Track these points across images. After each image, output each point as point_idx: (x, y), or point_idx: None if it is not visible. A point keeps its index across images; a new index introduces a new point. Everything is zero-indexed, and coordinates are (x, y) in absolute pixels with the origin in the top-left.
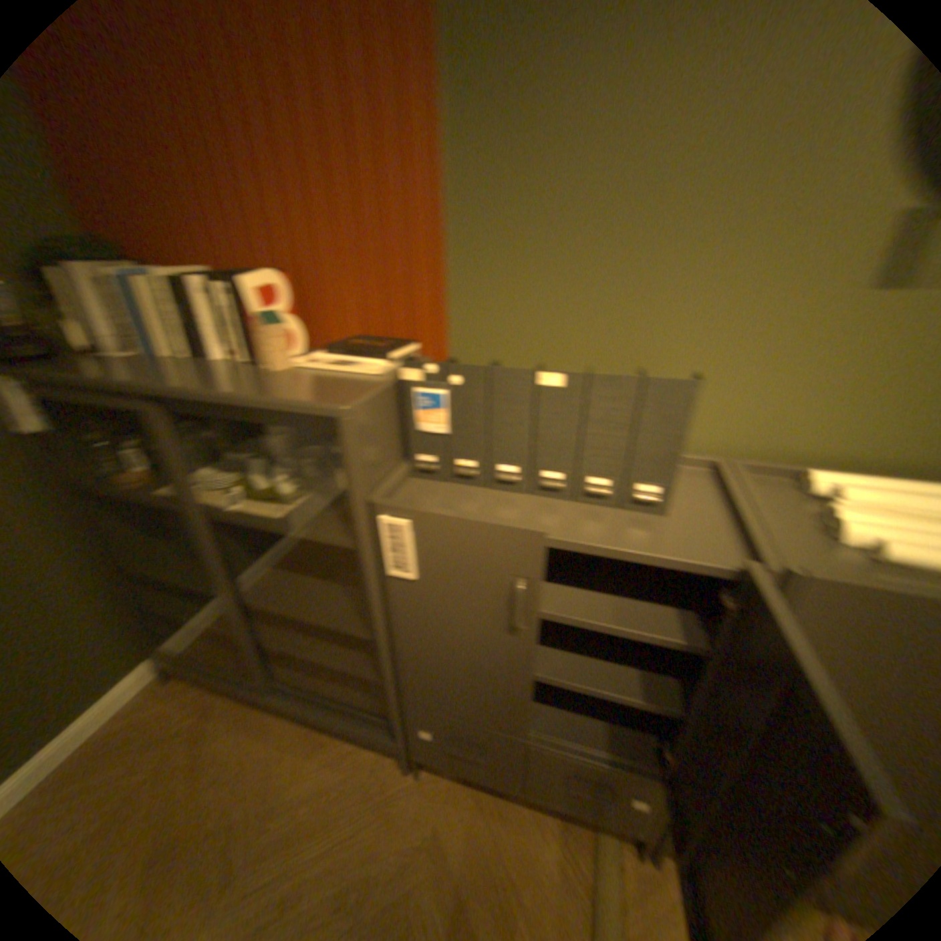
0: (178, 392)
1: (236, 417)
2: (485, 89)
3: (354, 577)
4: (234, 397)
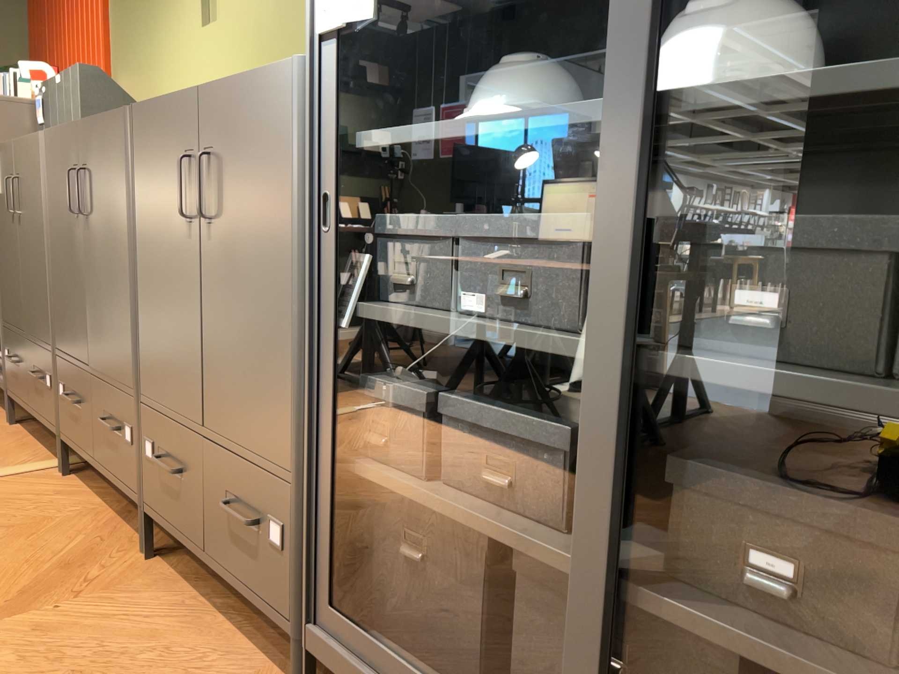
0: None
1: None
2: None
3: None
4: None
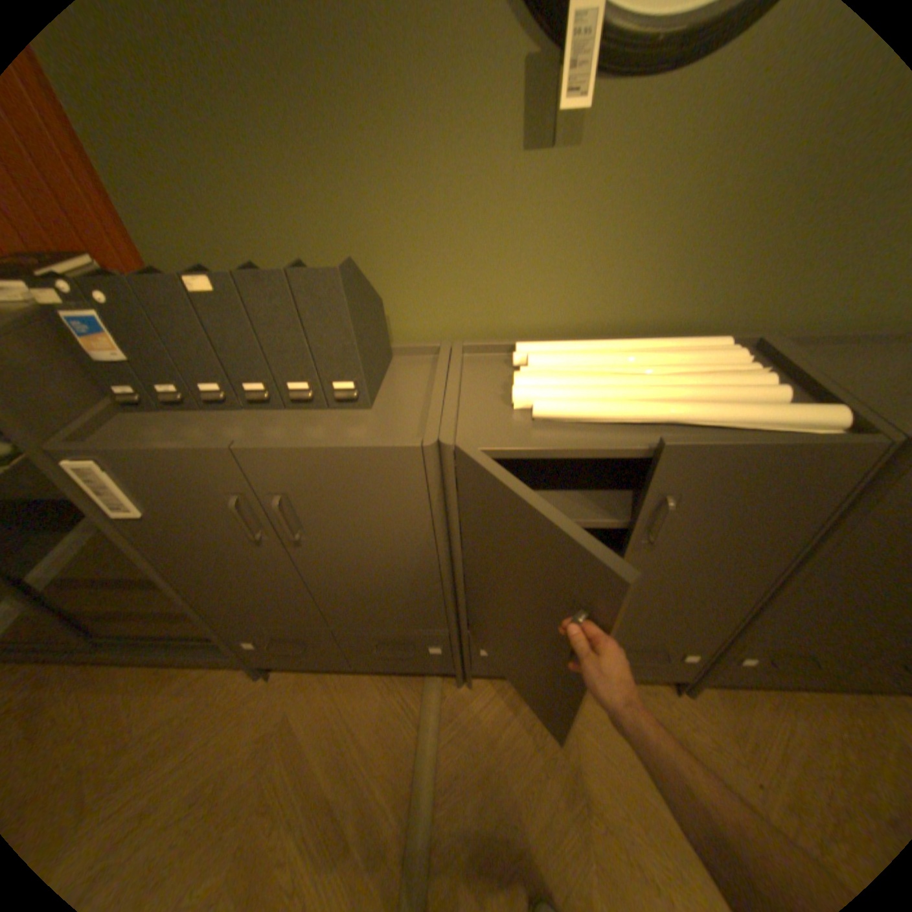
0: None
1: None
2: None
3: None
4: None
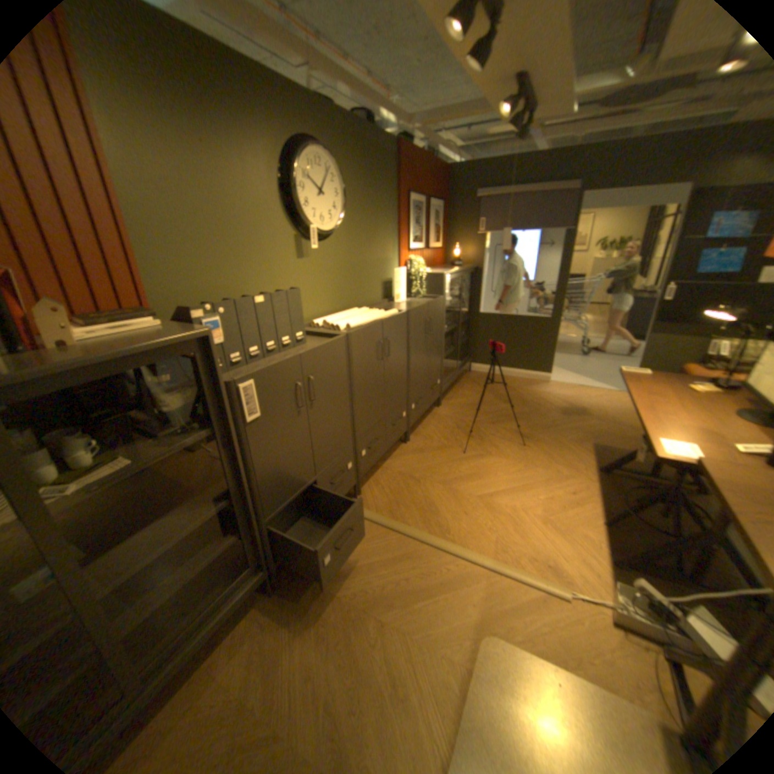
0: (65, 363)
1: (114, 371)
2: (138, 163)
3: (158, 511)
4: (131, 347)
